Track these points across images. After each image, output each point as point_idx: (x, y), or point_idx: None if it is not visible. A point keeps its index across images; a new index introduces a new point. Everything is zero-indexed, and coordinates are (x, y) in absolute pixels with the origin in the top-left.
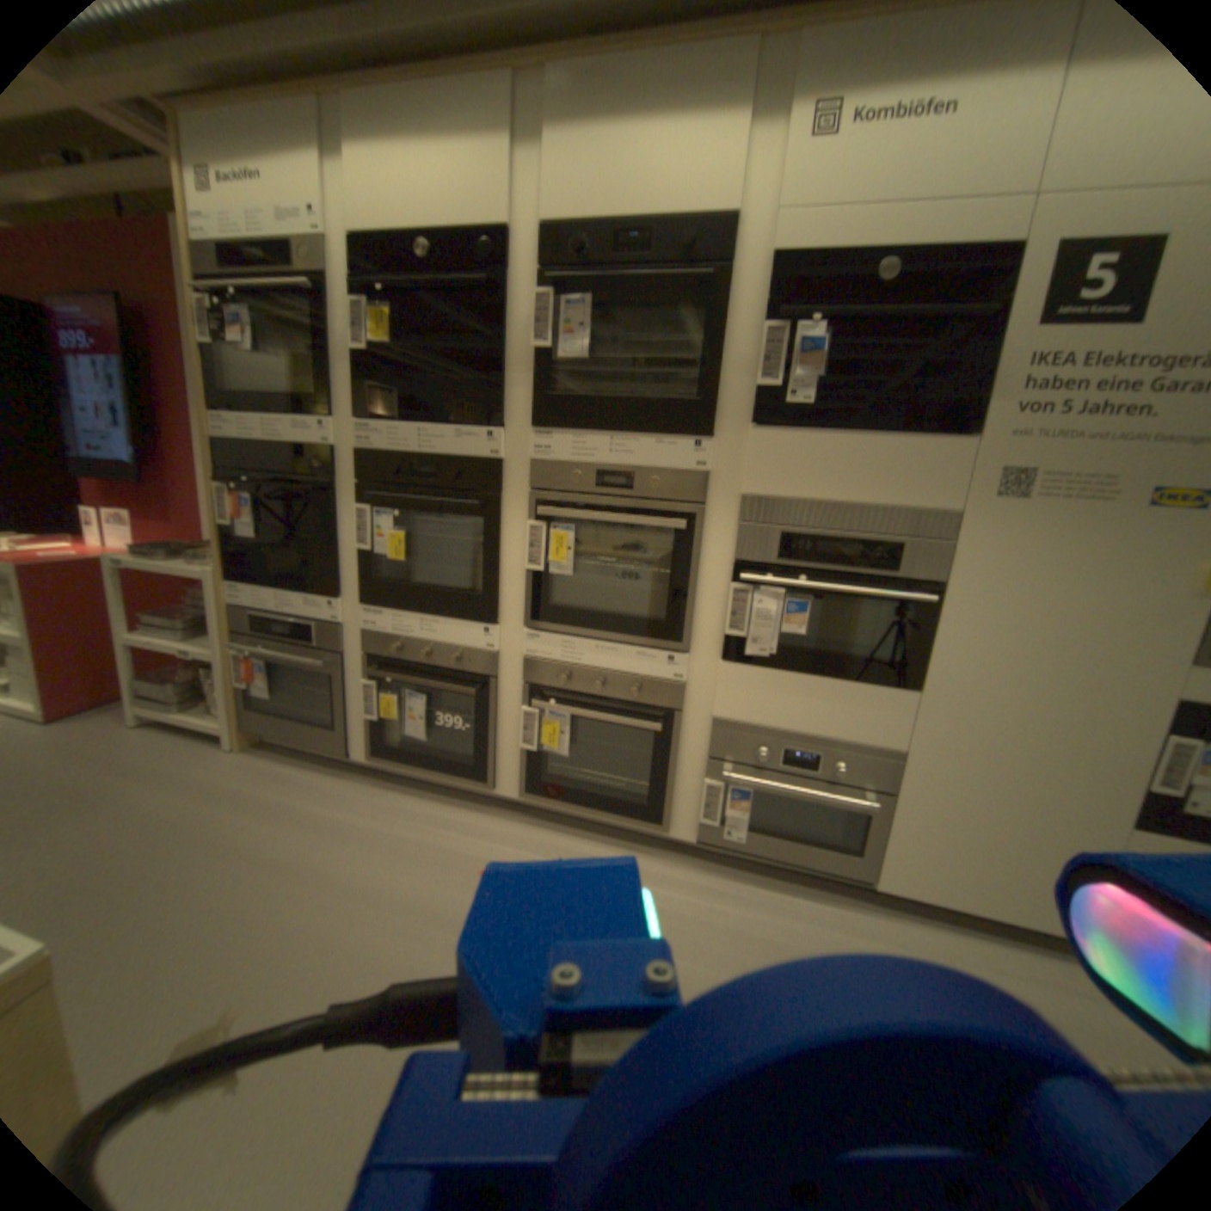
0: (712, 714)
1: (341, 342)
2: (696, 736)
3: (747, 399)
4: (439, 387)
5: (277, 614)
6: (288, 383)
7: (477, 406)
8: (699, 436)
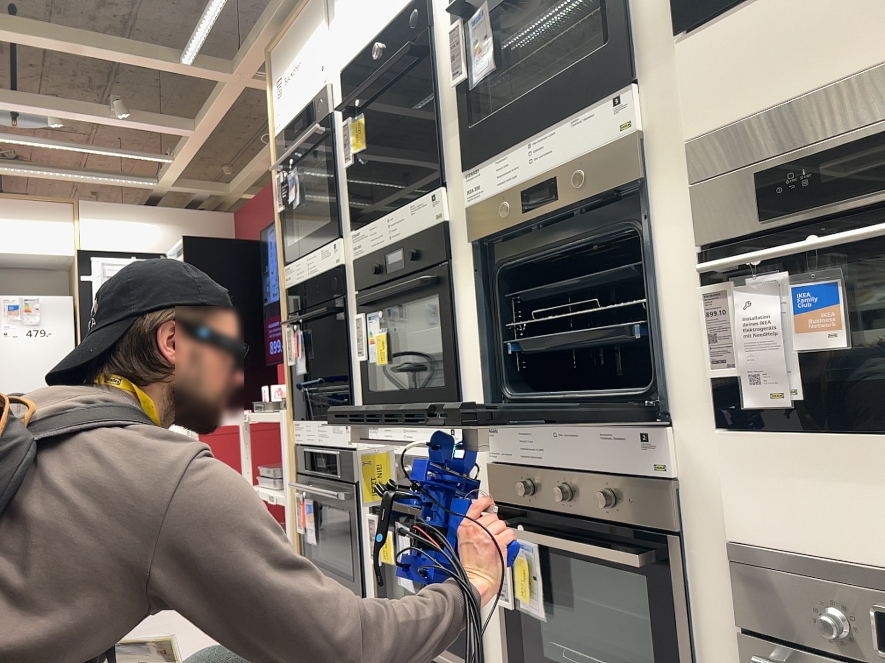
0: (731, 539)
1: (343, 167)
2: (721, 589)
3: (665, 10)
4: (409, 174)
5: (326, 451)
6: (325, 223)
7: (425, 175)
8: (616, 92)
